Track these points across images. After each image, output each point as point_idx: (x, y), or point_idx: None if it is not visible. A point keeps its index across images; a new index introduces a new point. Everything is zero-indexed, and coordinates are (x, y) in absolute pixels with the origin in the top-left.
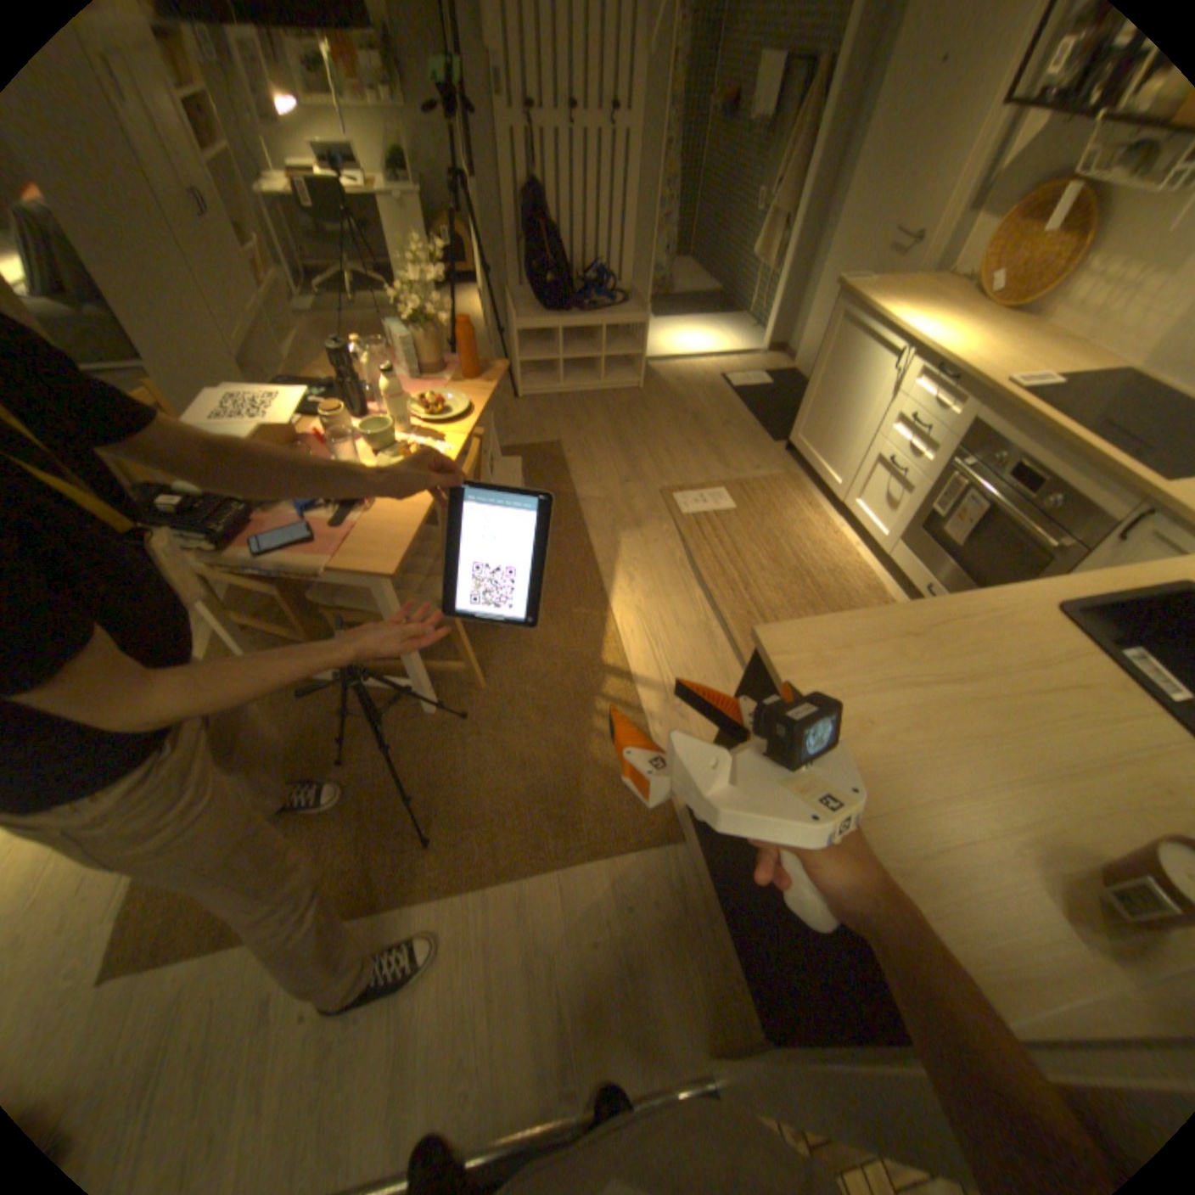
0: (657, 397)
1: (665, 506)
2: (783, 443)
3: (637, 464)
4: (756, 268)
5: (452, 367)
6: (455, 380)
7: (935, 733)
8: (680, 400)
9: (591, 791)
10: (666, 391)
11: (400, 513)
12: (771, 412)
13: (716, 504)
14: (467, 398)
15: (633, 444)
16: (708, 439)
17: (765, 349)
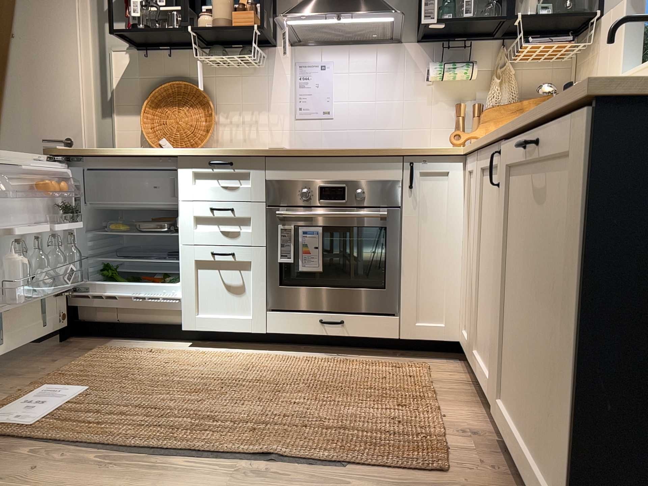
0: None
1: None
2: (49, 339)
3: None
4: None
5: None
6: None
7: None
8: None
9: None
10: None
11: None
12: None
13: (60, 398)
14: None
15: None
16: None
17: None
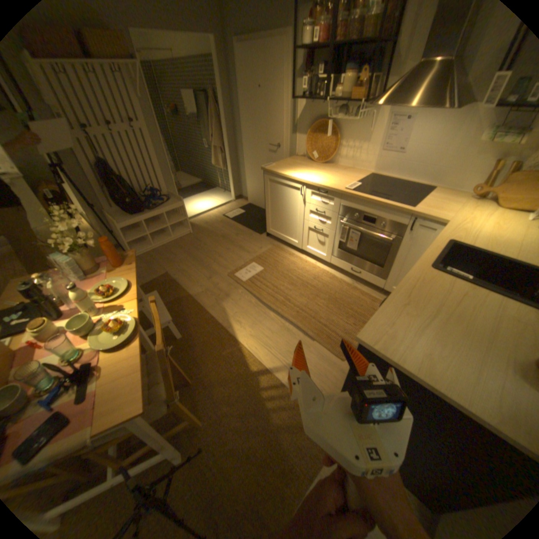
0: (201, 234)
1: (234, 281)
2: (264, 234)
3: (210, 267)
4: (214, 169)
5: (102, 263)
6: (109, 270)
7: (448, 343)
8: (212, 231)
9: (287, 444)
10: (203, 230)
11: (122, 366)
12: (252, 223)
13: (255, 270)
14: (123, 277)
15: (203, 259)
16: (234, 243)
17: (234, 199)
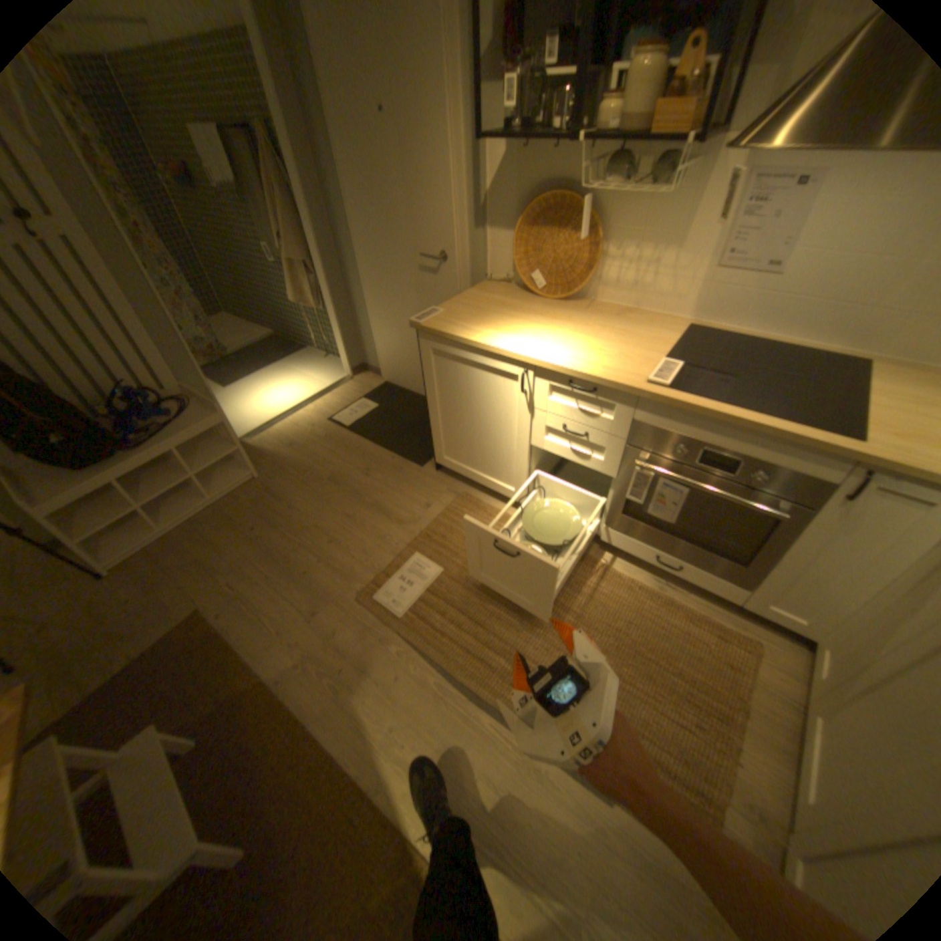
0: (282, 476)
1: (375, 615)
2: (430, 461)
3: (311, 576)
4: (298, 308)
5: None
6: None
7: None
8: (306, 466)
9: None
10: (286, 463)
11: None
12: (398, 434)
13: (423, 575)
14: None
15: (291, 552)
16: (363, 497)
17: (350, 374)
